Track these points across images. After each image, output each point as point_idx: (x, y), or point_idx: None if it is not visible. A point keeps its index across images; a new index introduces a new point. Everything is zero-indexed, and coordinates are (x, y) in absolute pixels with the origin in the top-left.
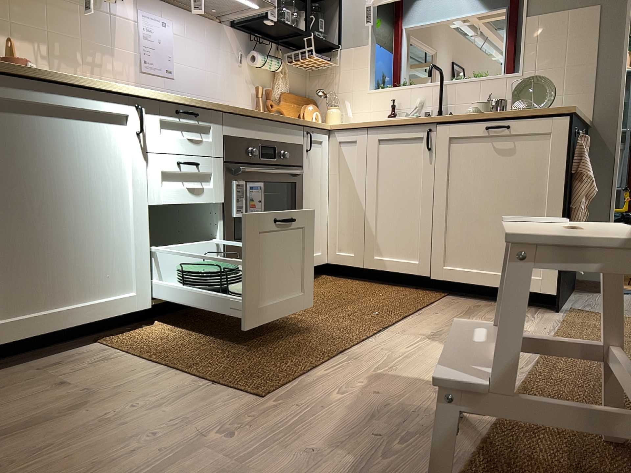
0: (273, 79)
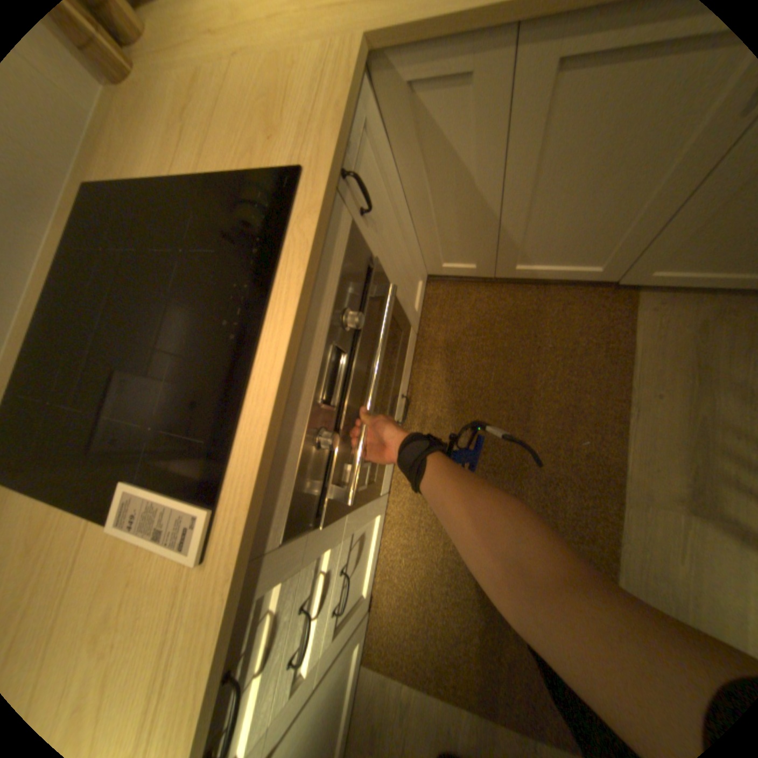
0: None
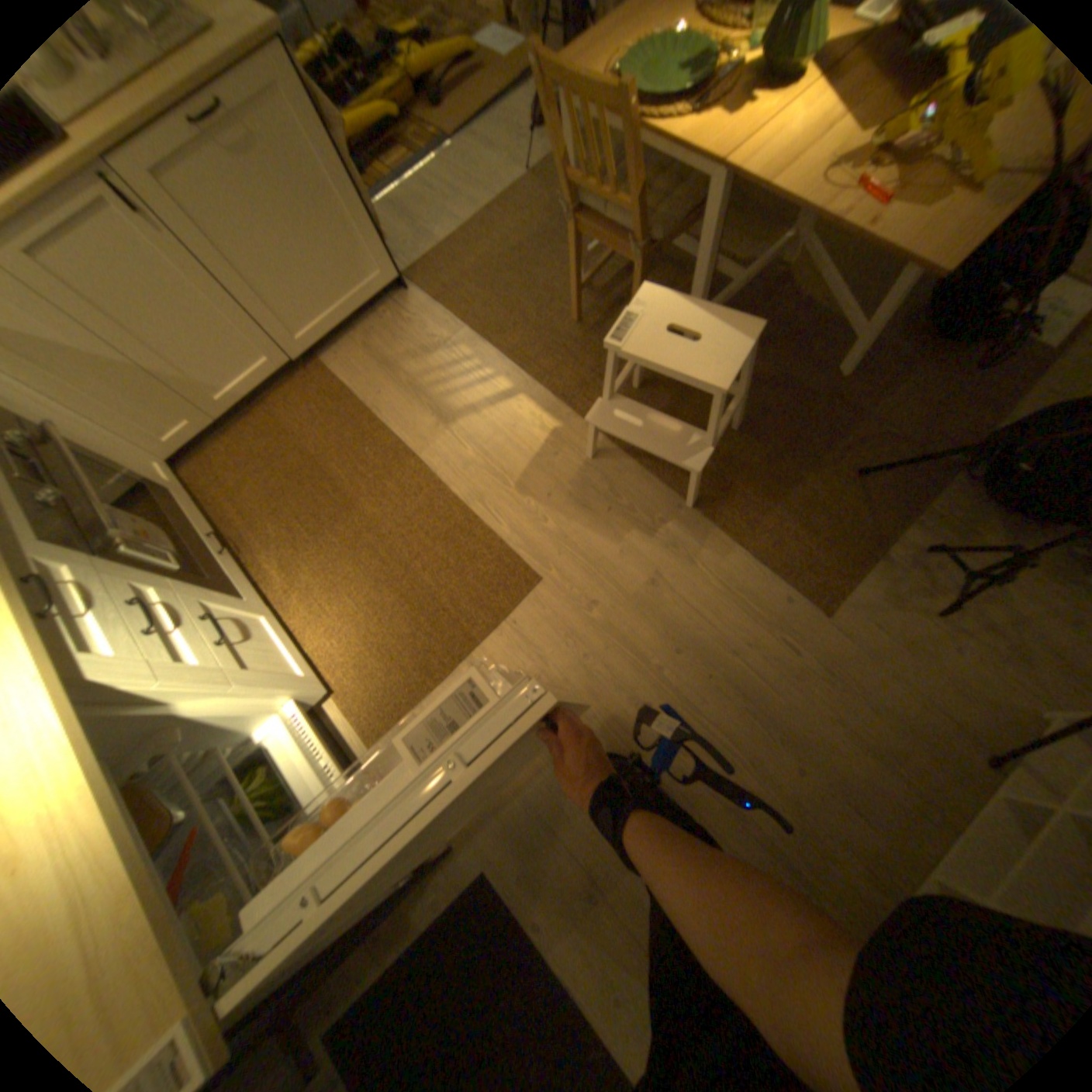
0: None
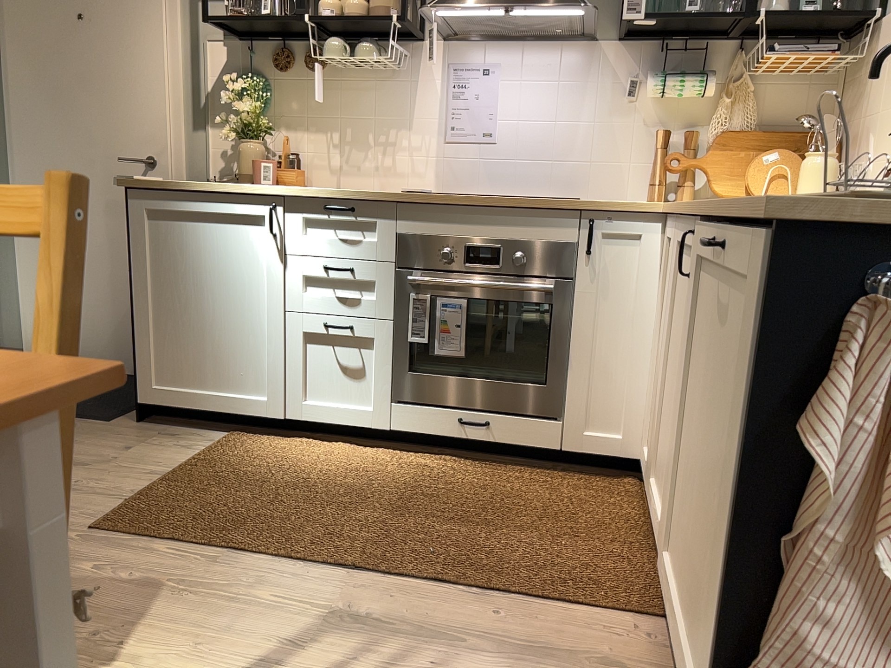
0: (716, 110)
